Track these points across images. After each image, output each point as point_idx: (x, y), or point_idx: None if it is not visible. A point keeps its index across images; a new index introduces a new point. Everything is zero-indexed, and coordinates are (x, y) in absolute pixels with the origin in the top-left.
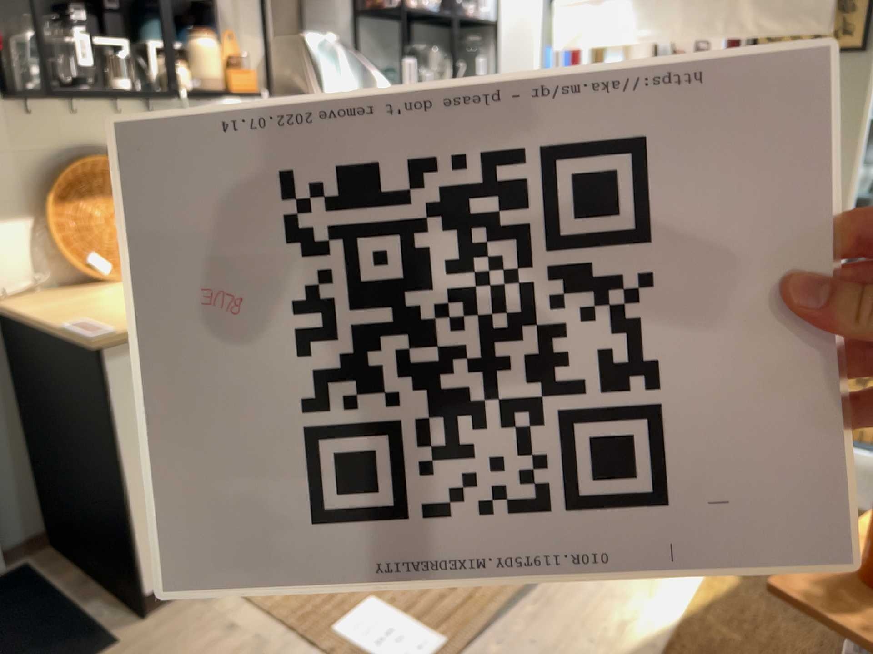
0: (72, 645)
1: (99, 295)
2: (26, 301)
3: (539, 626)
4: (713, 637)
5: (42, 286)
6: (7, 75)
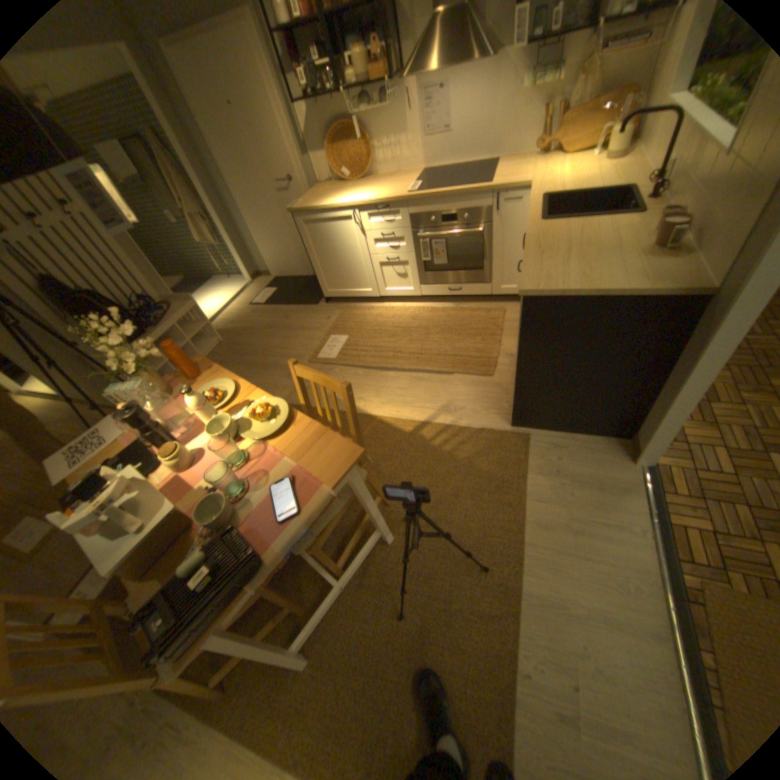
0: (314, 299)
1: (332, 188)
2: (321, 185)
3: (352, 376)
4: (363, 424)
5: (333, 179)
6: (309, 85)
